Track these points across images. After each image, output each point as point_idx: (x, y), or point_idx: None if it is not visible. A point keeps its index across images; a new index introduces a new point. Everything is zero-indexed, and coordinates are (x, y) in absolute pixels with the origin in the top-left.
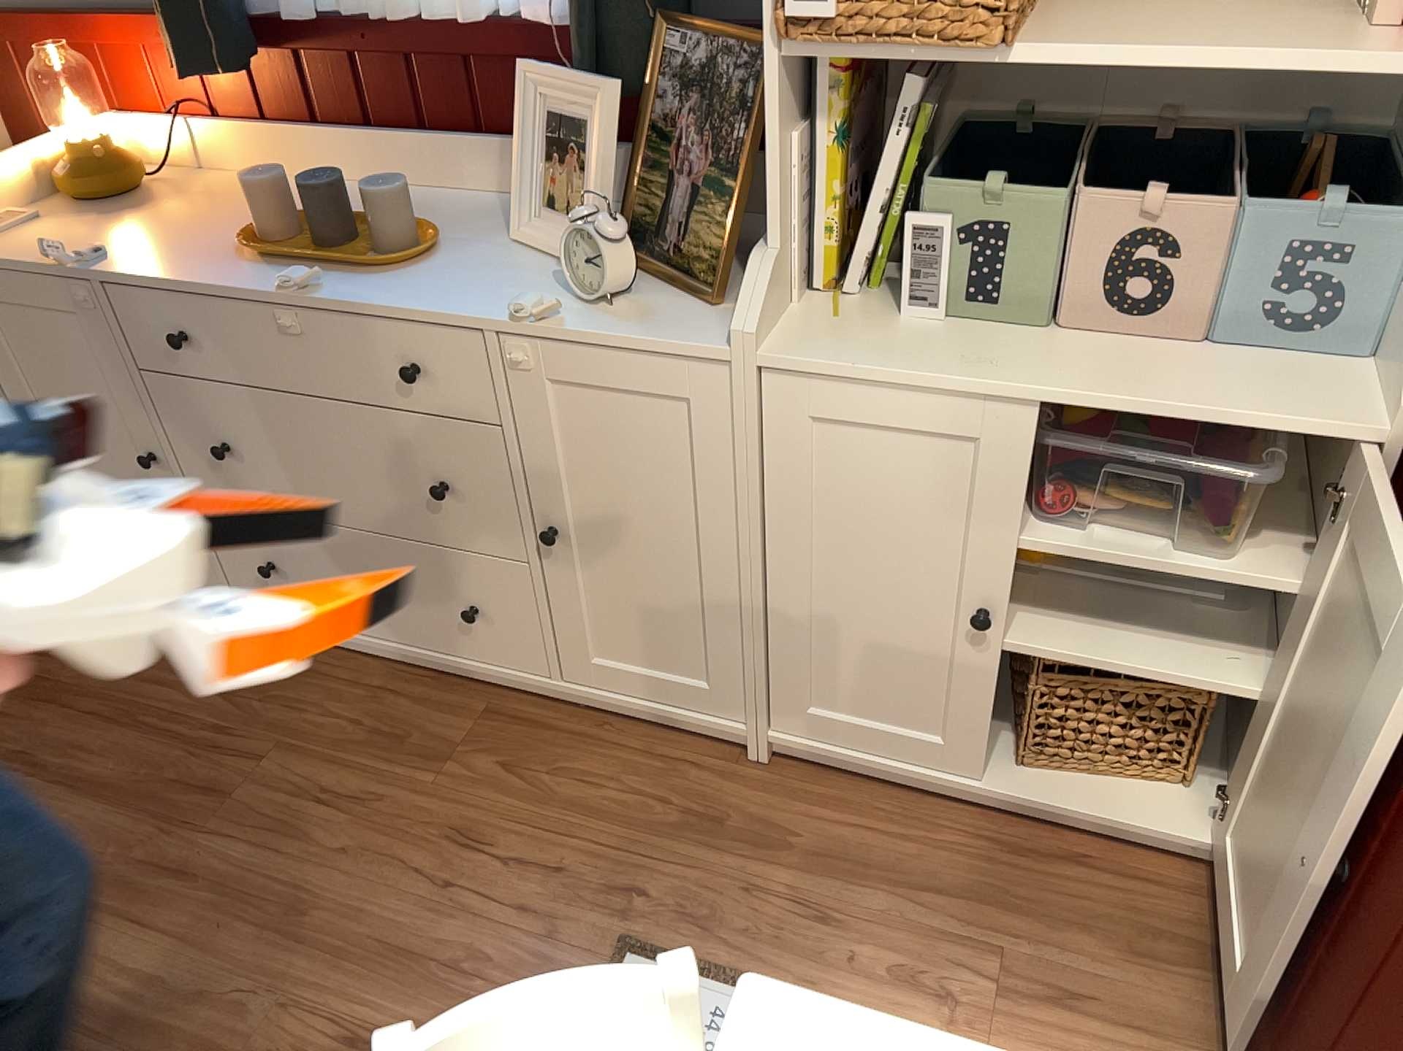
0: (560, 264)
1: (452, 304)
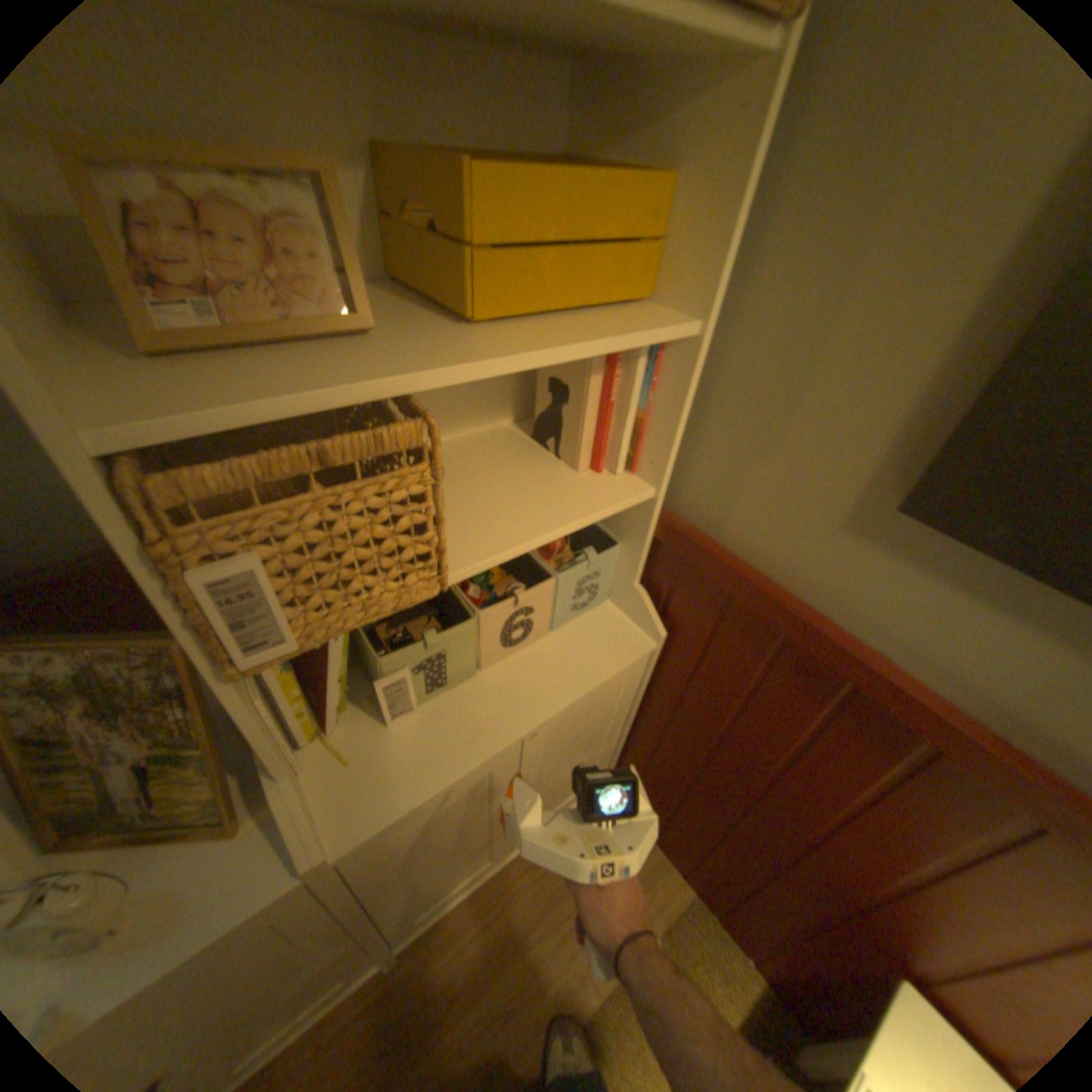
0: None
1: None
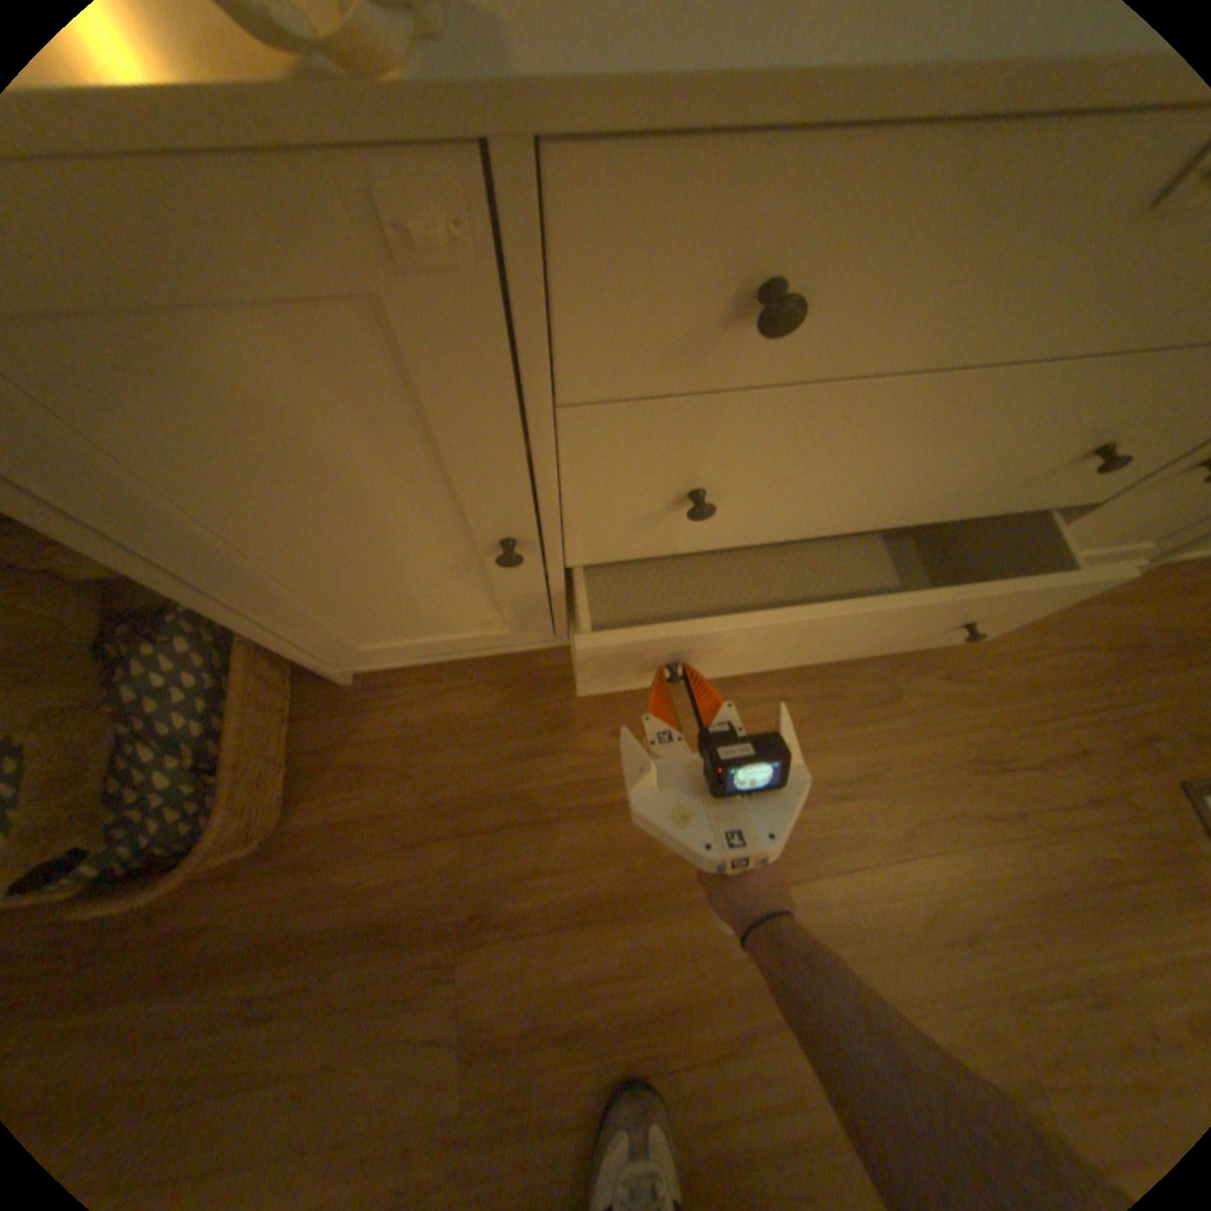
0: None
1: None
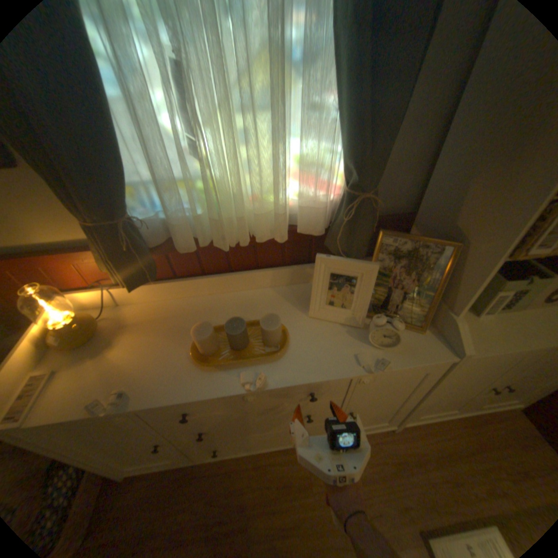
0: (340, 324)
1: (327, 368)
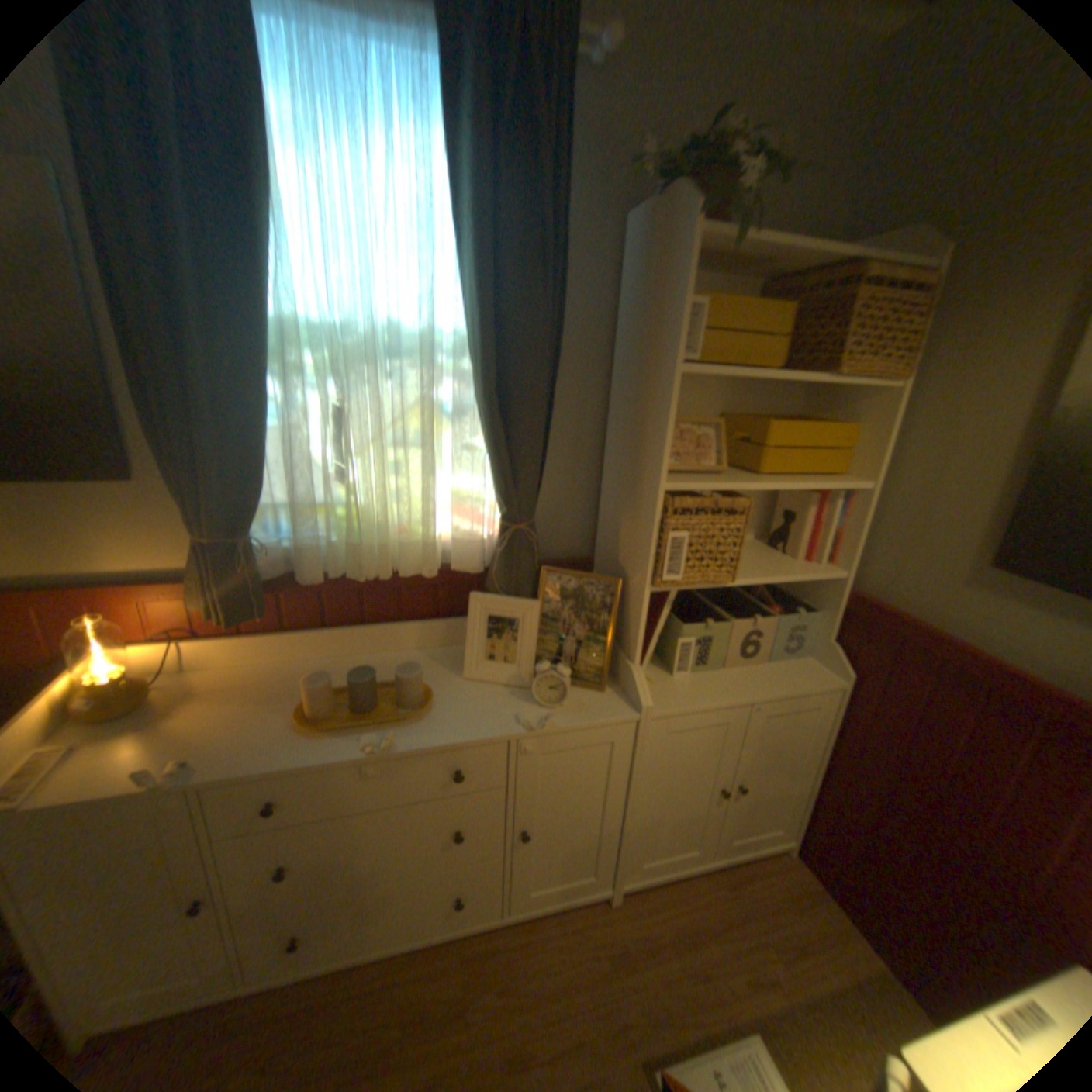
0: (502, 686)
1: (477, 729)
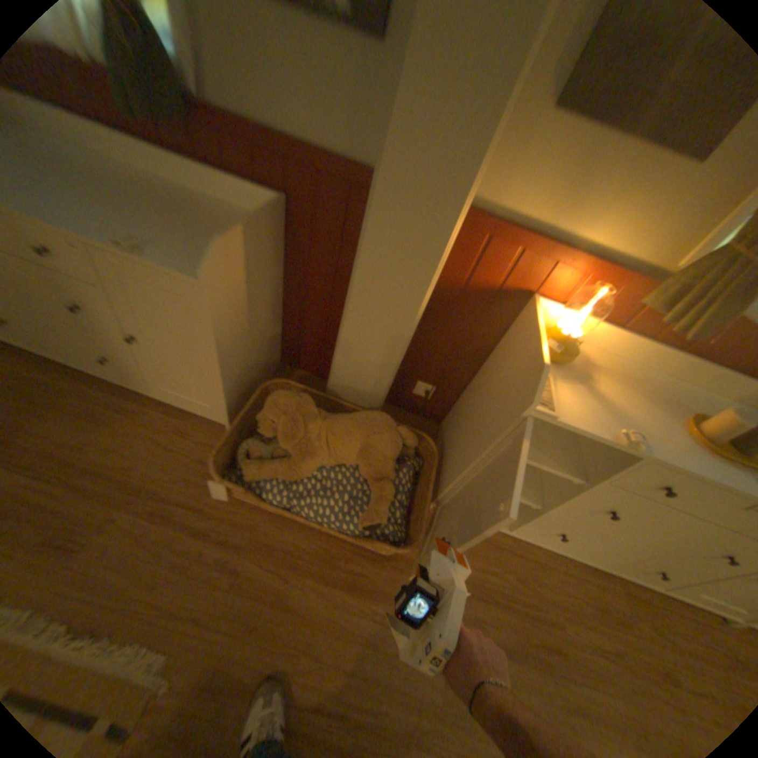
0: None
1: None
